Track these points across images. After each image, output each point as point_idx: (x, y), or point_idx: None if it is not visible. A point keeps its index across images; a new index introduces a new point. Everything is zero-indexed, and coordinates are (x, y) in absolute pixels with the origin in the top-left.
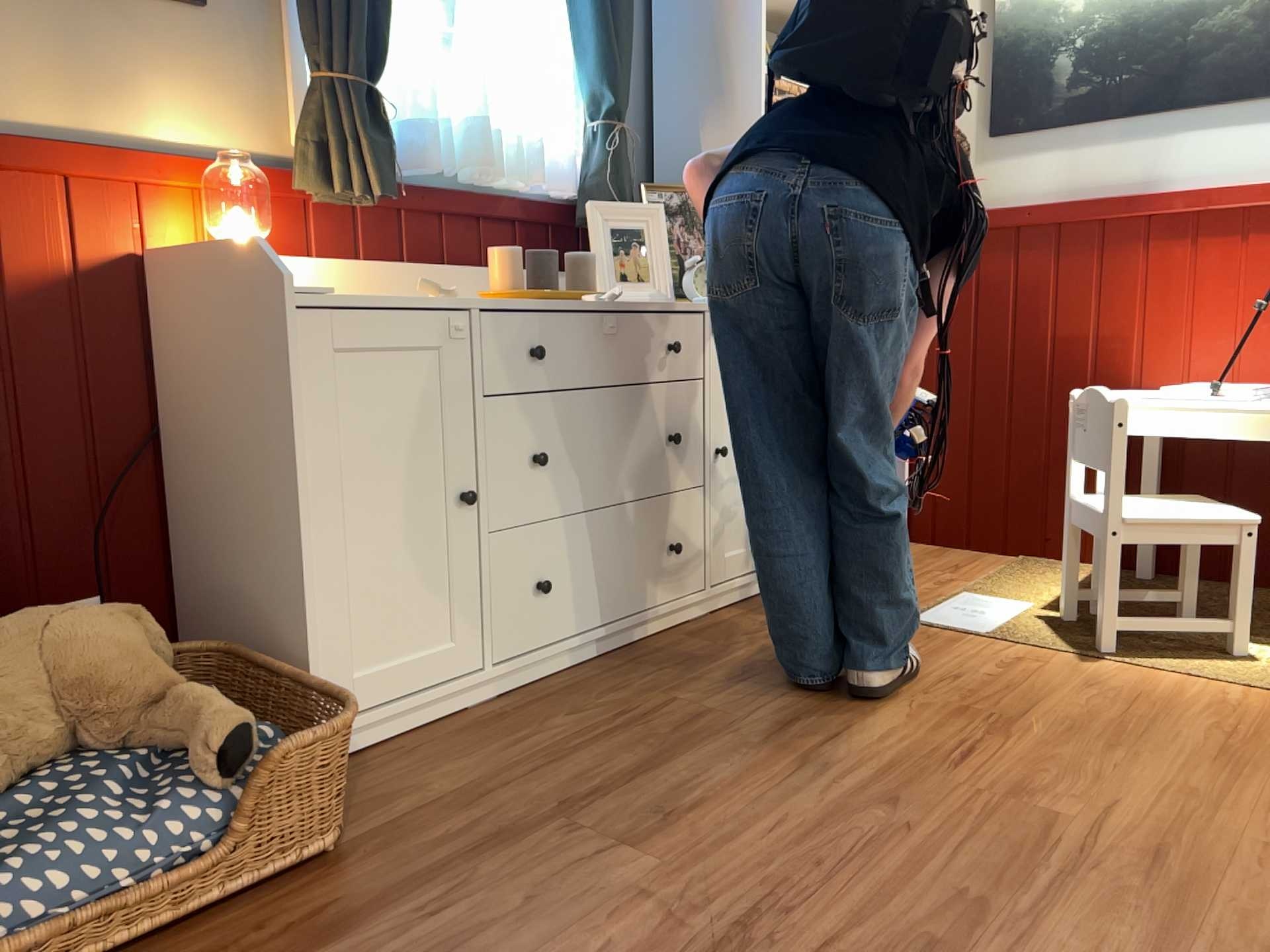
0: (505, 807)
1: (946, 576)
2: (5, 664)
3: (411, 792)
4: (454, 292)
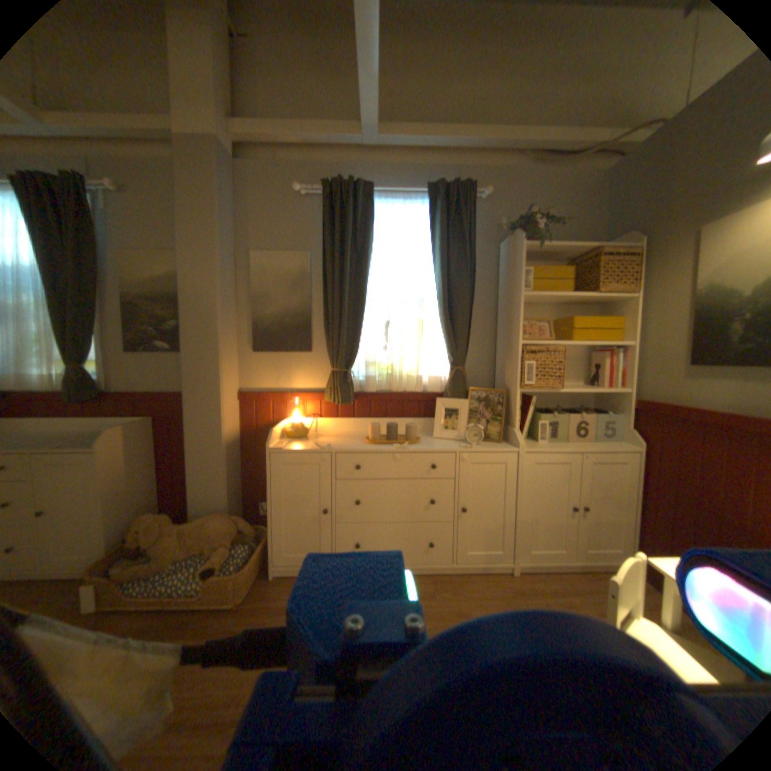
0: (276, 623)
1: None
2: (197, 529)
3: (273, 601)
4: (329, 446)
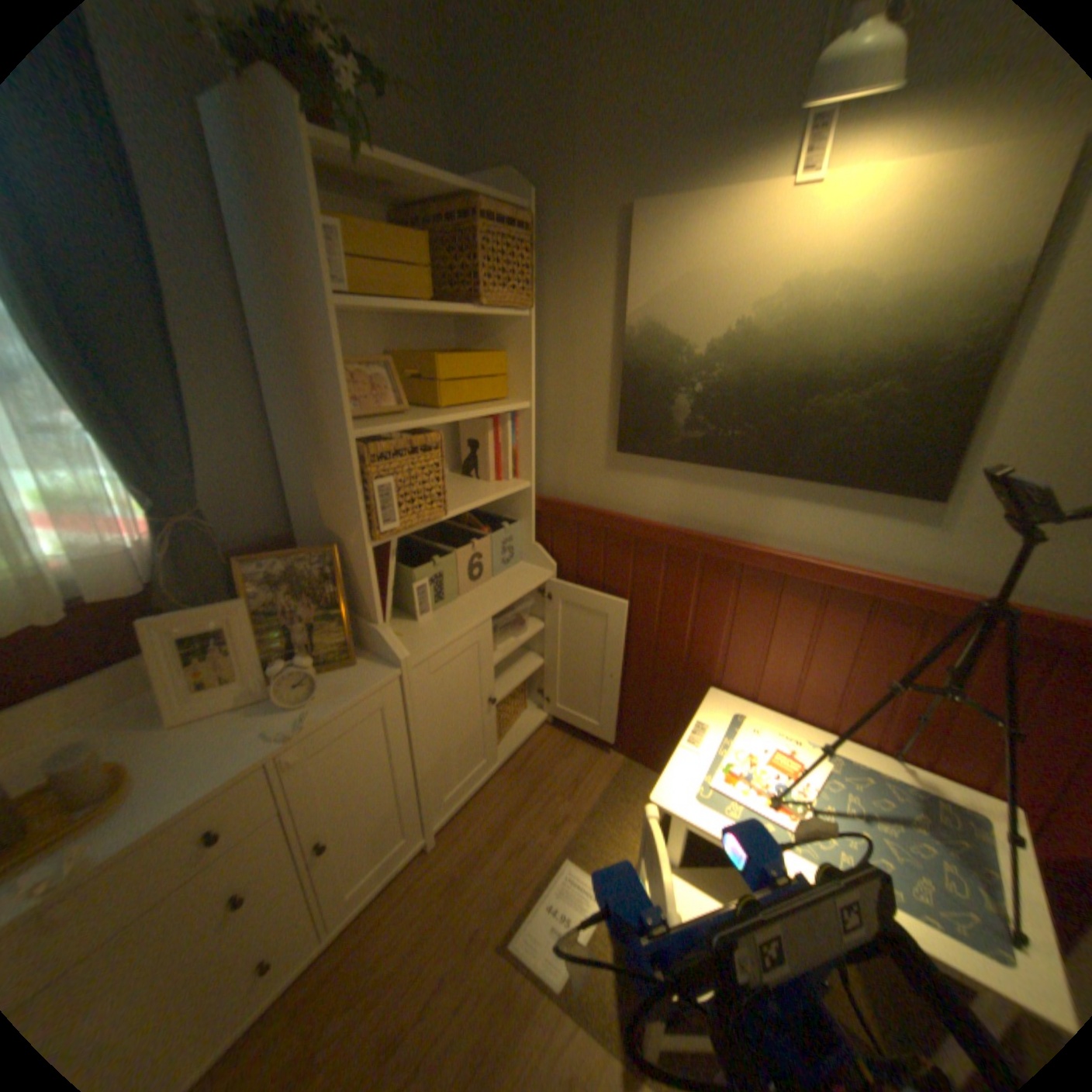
0: None
1: (563, 810)
2: None
3: None
4: None
